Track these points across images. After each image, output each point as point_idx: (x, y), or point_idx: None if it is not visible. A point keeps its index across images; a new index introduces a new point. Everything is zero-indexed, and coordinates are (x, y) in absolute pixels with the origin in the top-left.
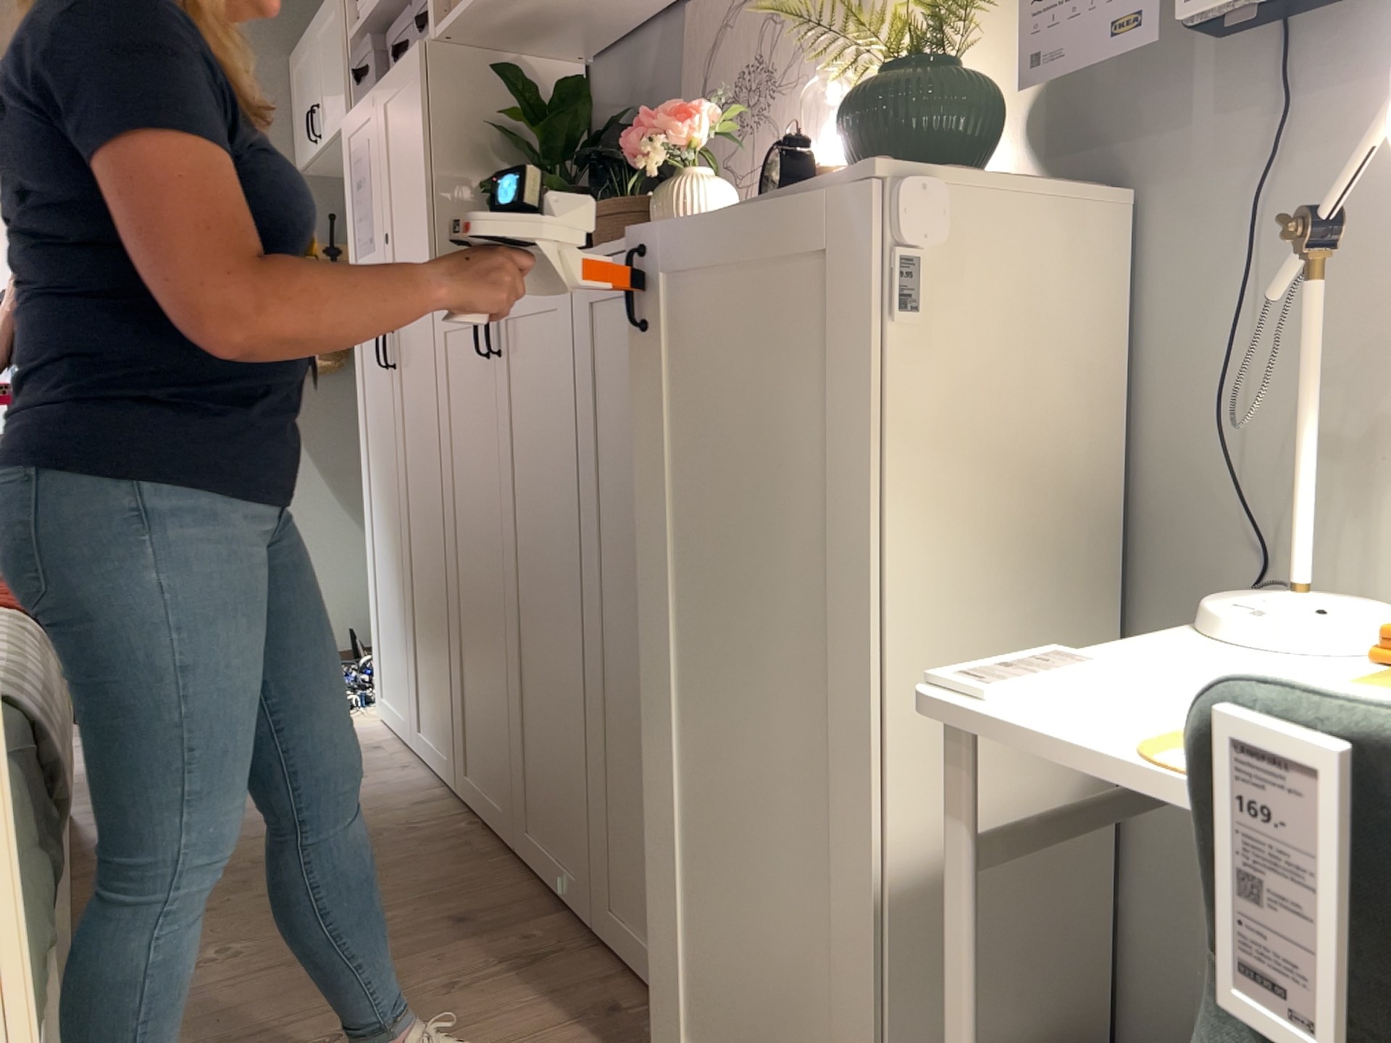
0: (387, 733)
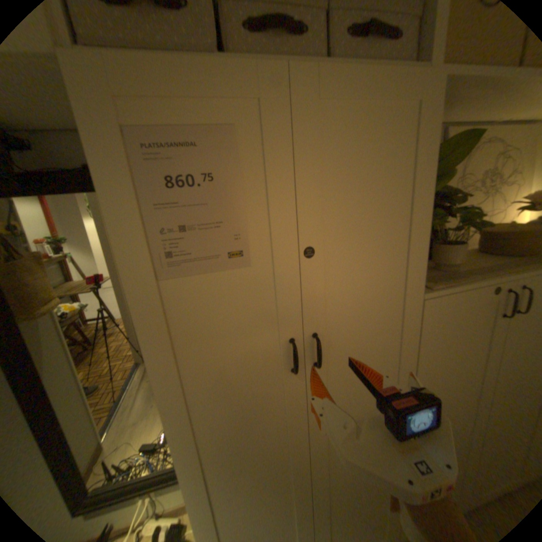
0: None
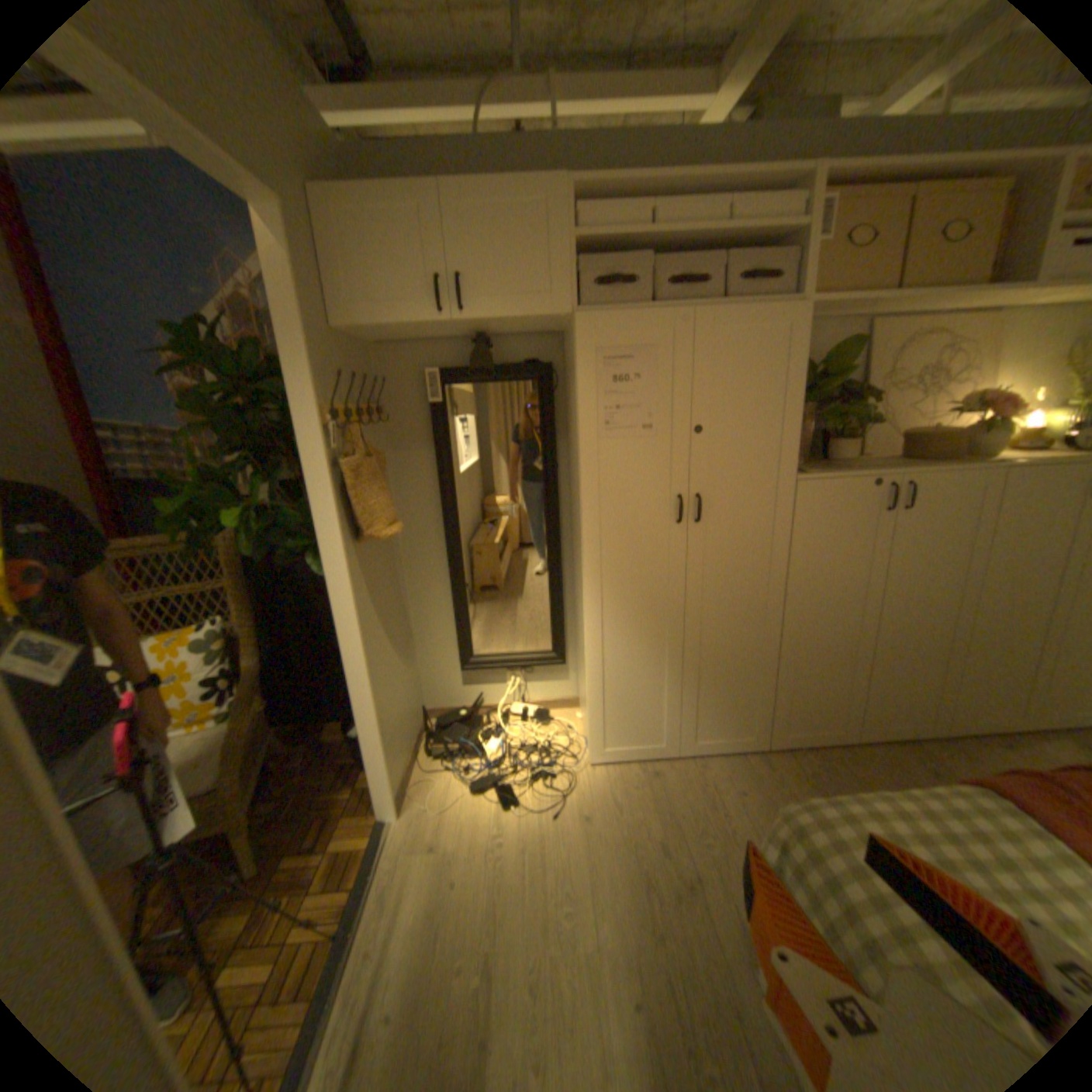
0: (627, 767)
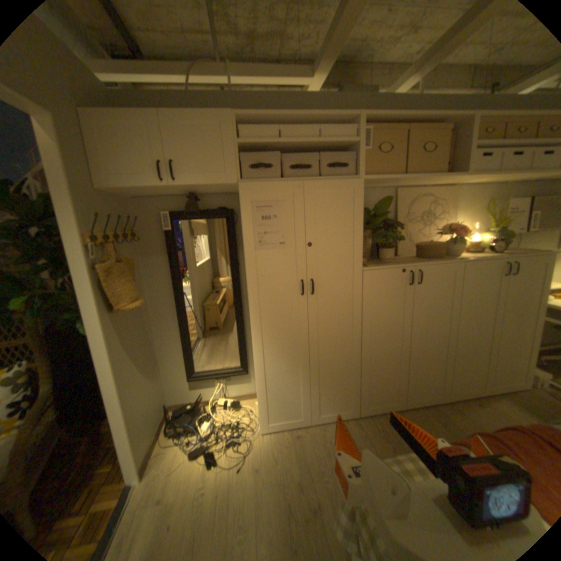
0: (282, 433)
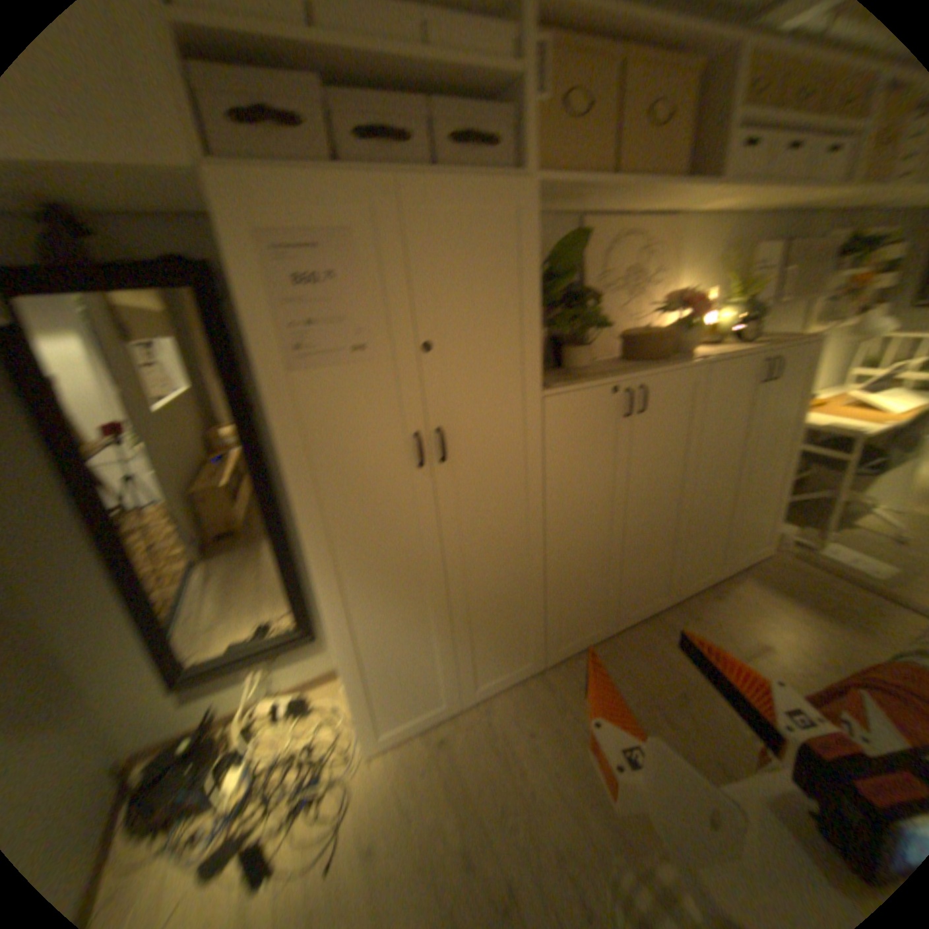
0: (408, 741)
